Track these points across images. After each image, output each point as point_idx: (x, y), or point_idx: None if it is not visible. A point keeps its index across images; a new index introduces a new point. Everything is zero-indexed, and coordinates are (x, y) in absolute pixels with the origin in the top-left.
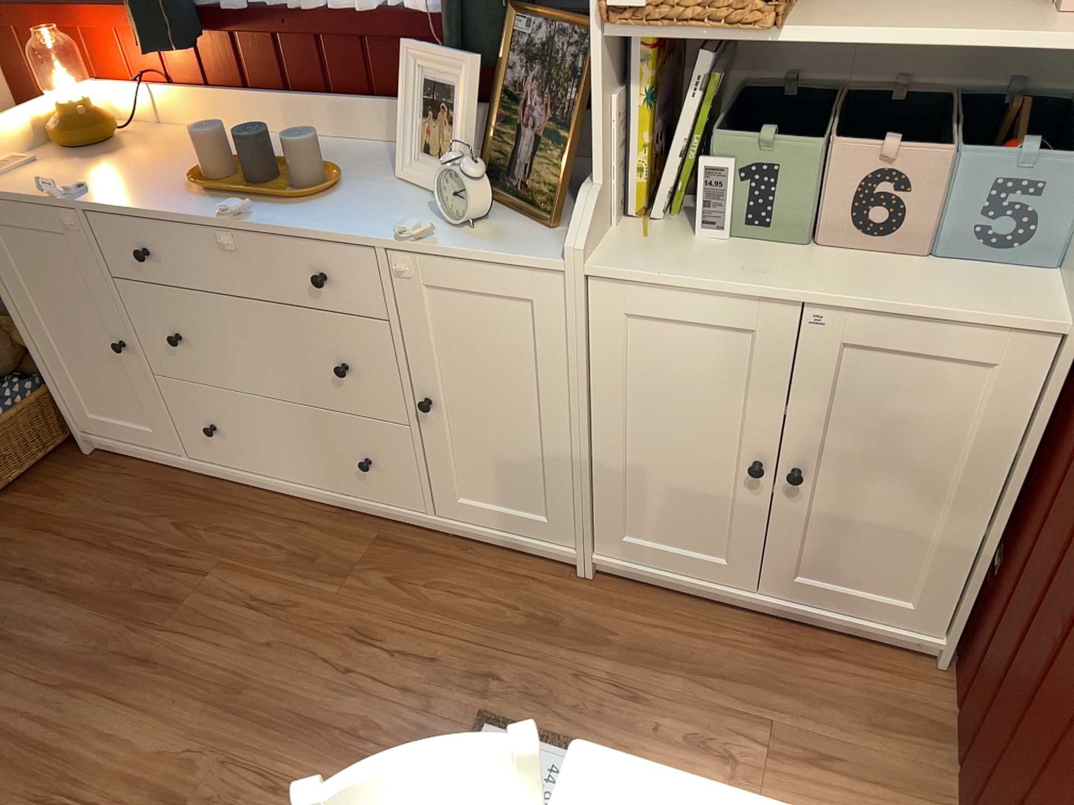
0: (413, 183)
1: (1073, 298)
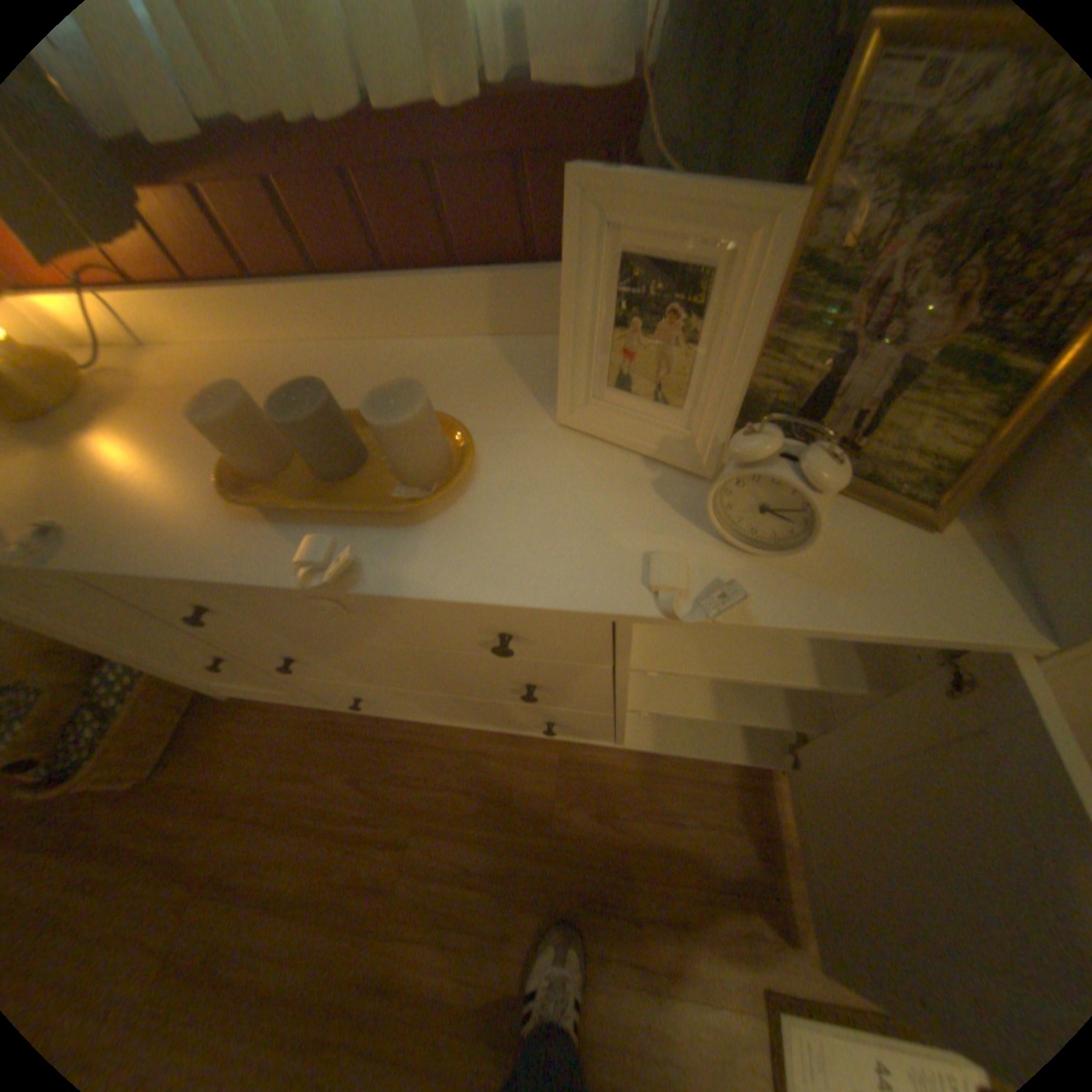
0: (596, 437)
1: None
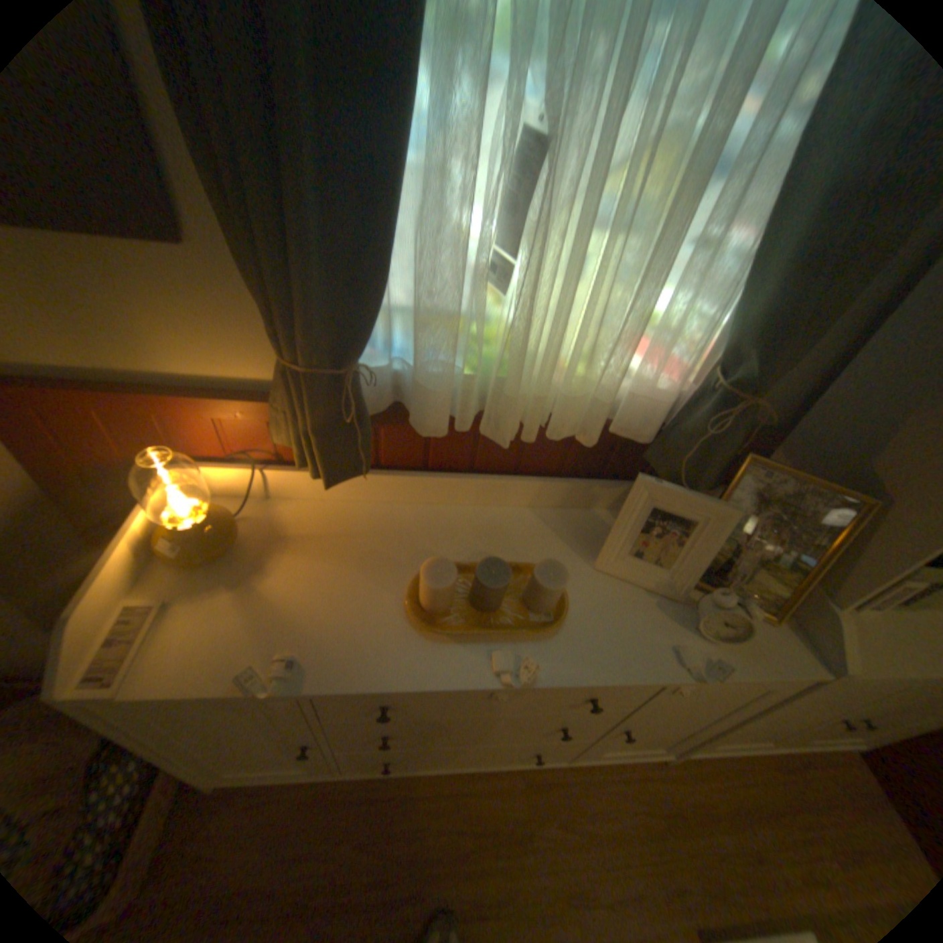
0: (616, 577)
1: None
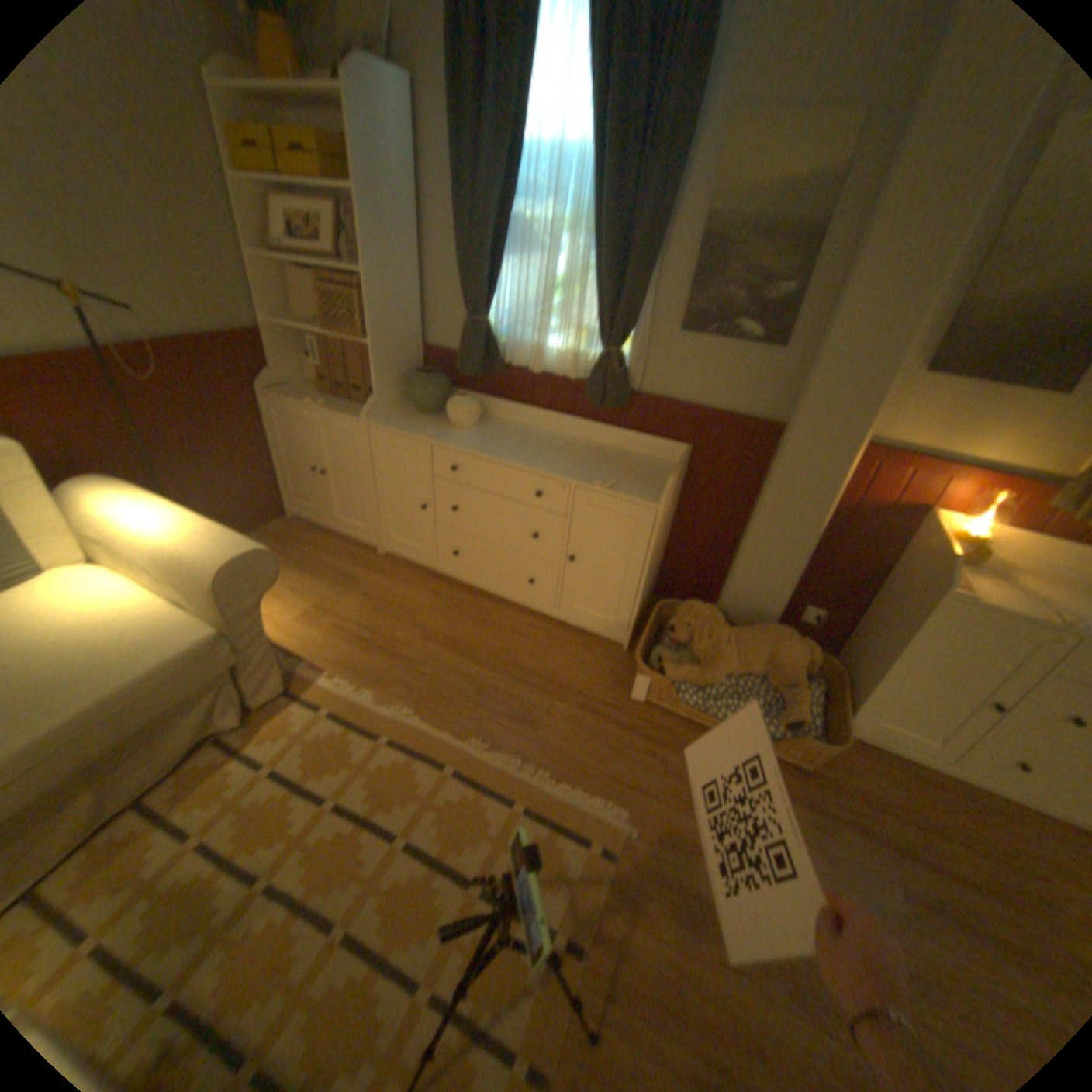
0: None
1: None
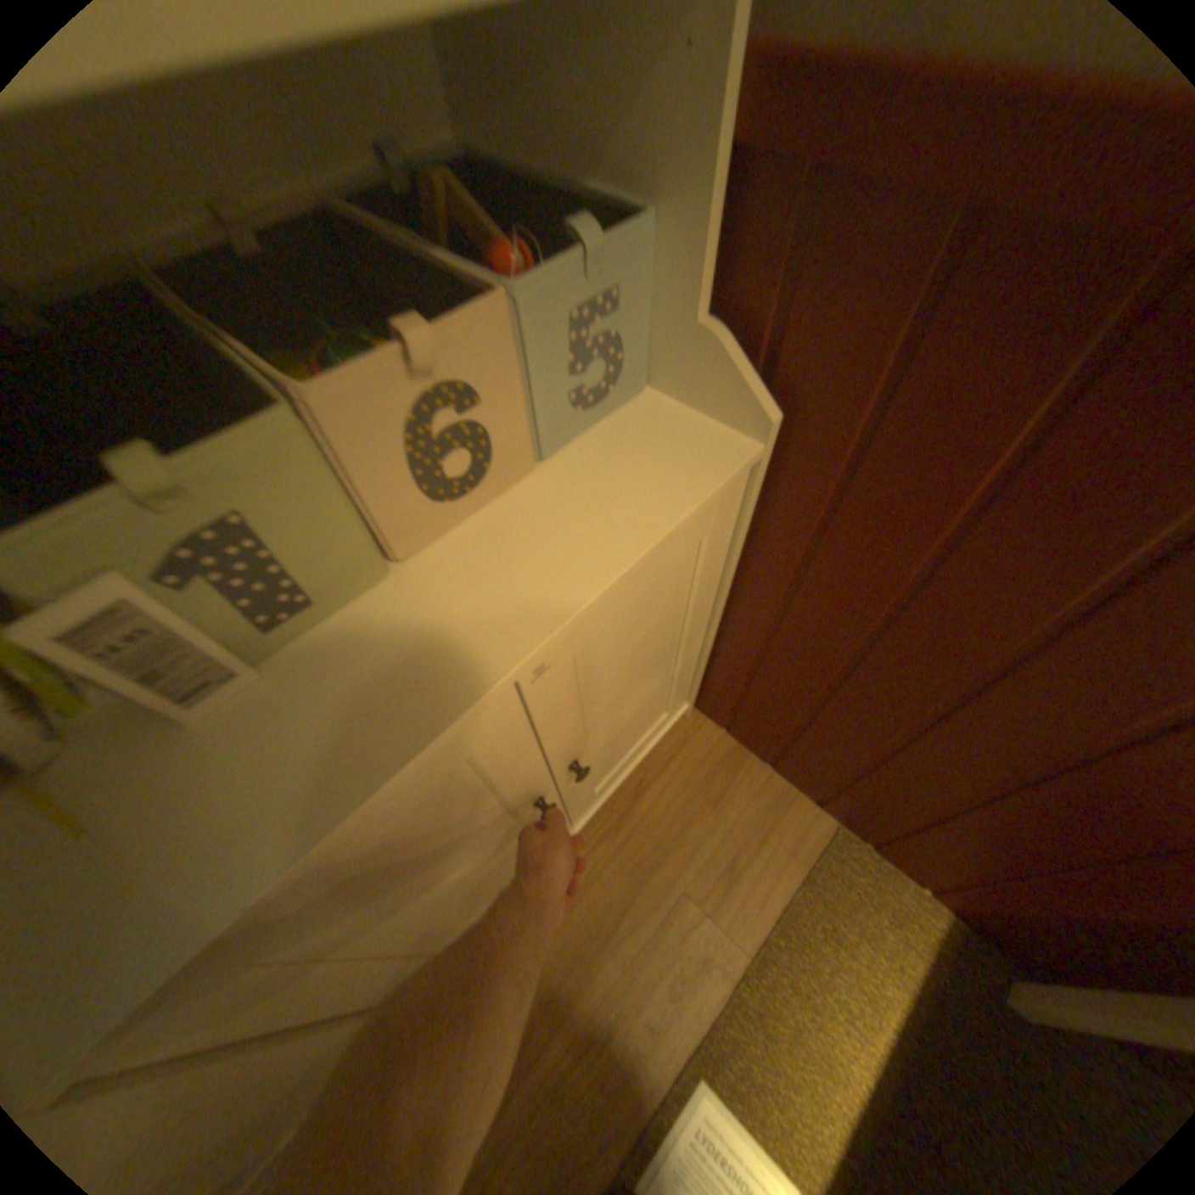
0: None
1: (723, 418)
